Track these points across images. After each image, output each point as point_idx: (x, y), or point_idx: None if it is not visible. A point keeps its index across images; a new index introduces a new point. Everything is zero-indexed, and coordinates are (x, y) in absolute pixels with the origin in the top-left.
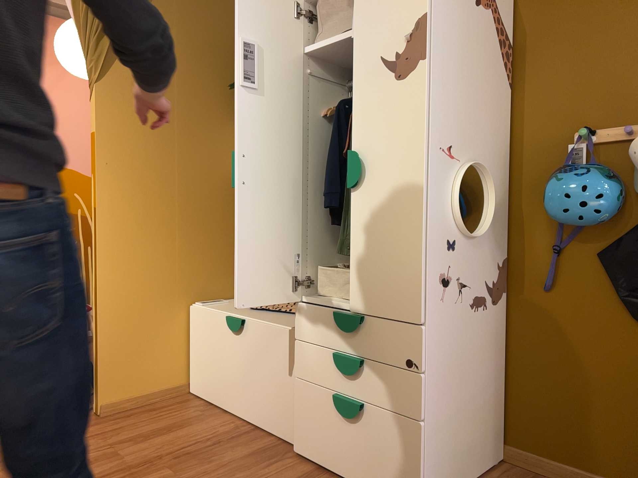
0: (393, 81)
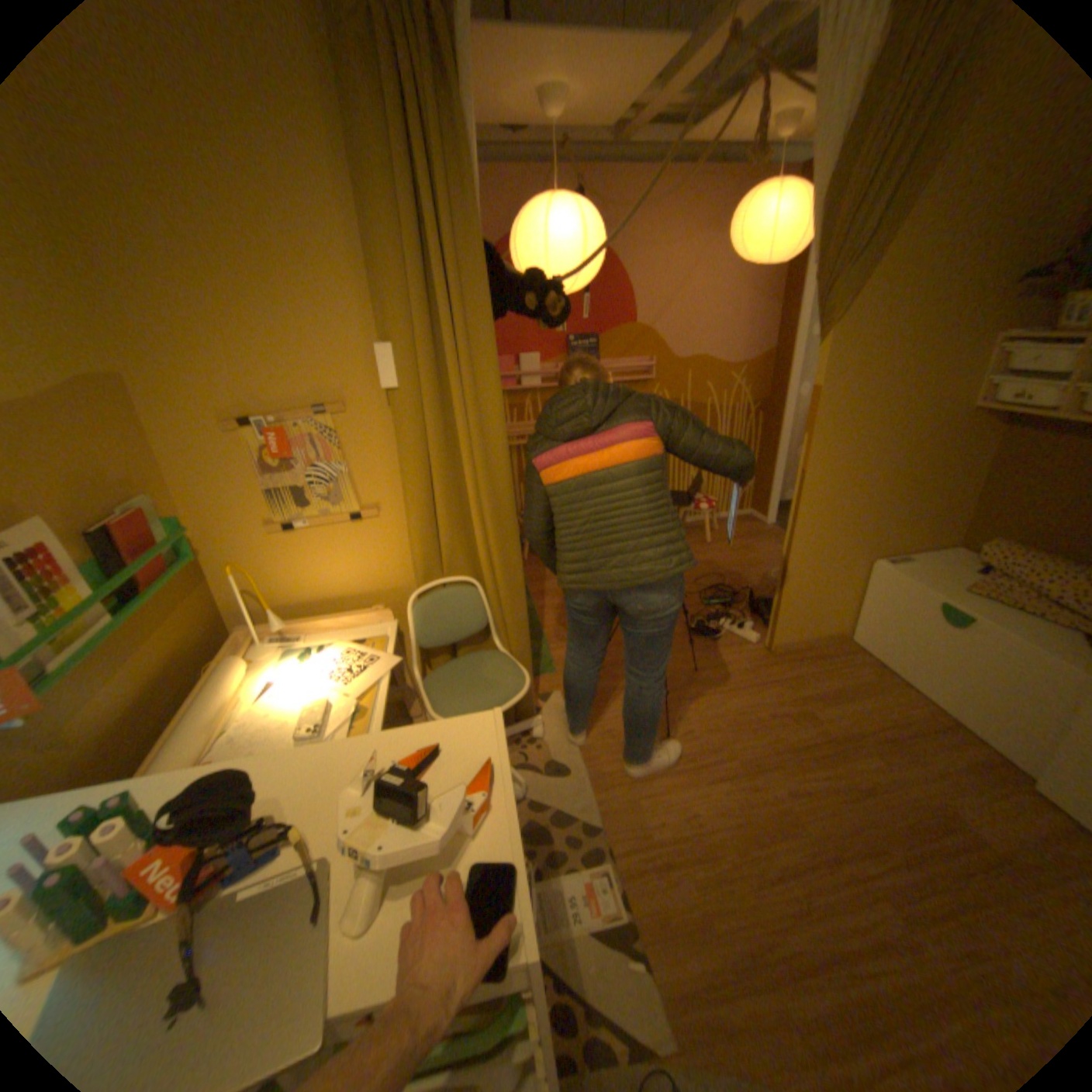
0: None
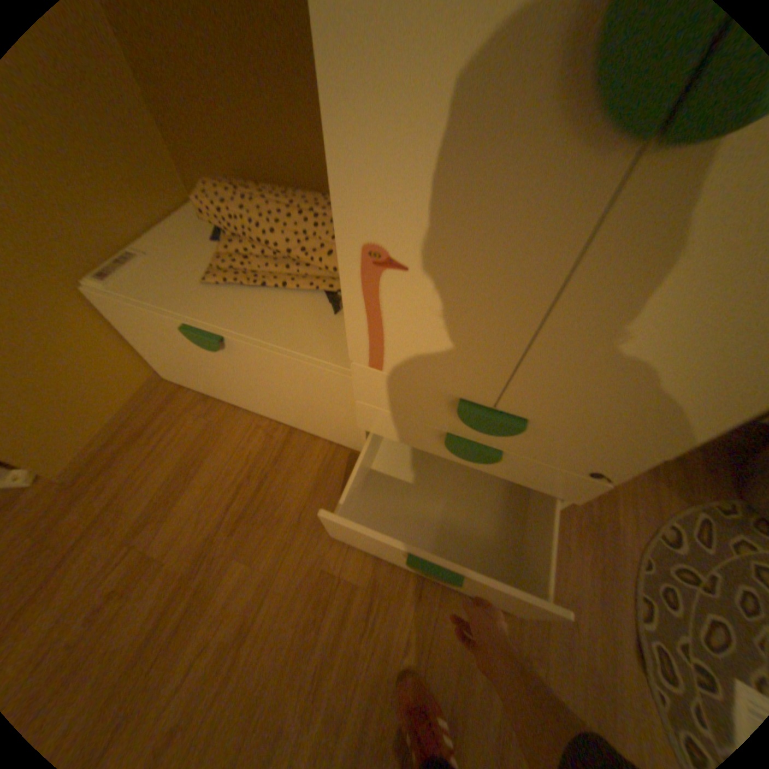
0: None
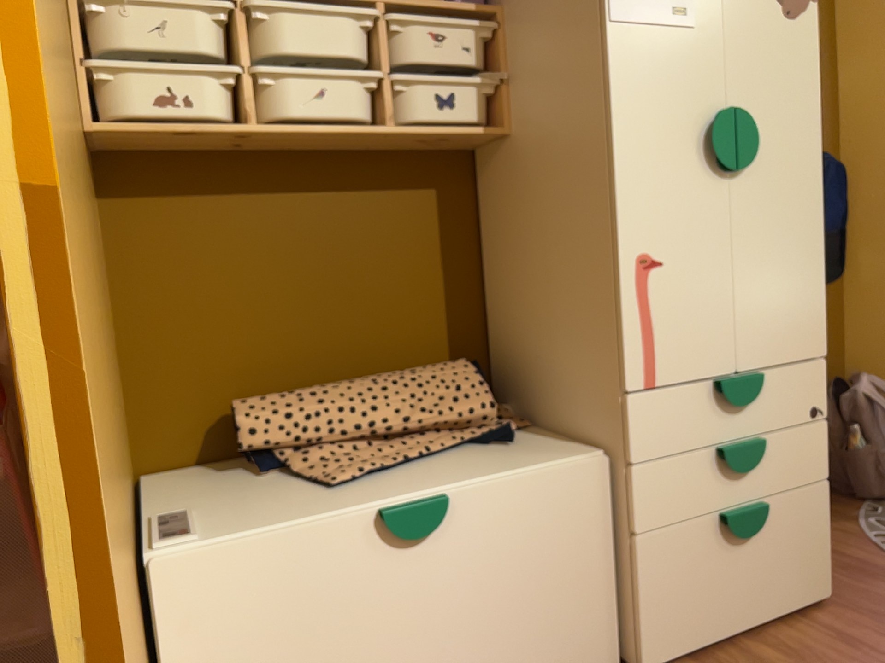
0: (782, 16)
